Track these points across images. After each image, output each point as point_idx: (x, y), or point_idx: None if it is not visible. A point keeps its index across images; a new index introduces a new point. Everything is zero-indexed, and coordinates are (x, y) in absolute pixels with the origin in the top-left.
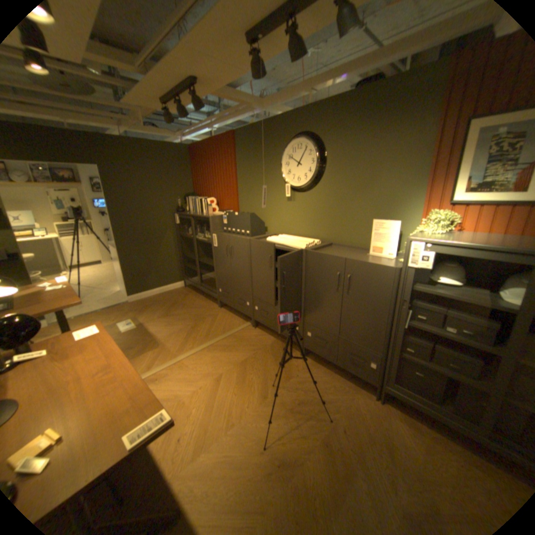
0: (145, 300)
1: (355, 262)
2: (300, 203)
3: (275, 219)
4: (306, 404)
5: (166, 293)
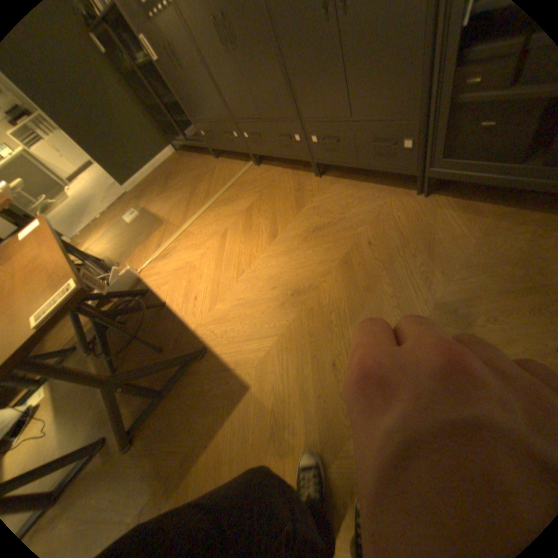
0: (141, 183)
1: None
2: None
3: None
4: (322, 228)
5: (159, 167)
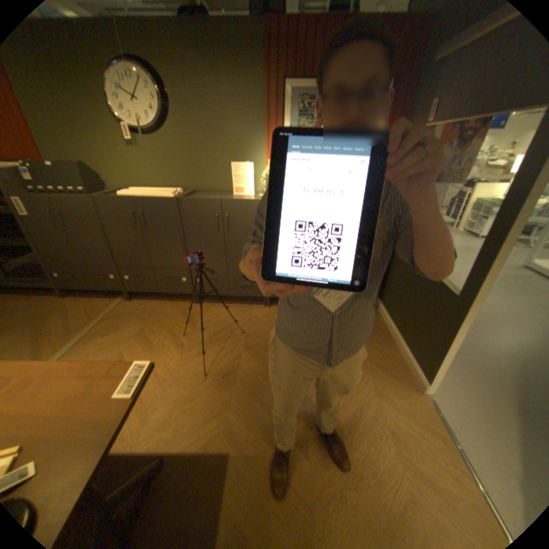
0: None
1: (230, 202)
2: (147, 148)
3: (113, 169)
4: (219, 333)
5: None
